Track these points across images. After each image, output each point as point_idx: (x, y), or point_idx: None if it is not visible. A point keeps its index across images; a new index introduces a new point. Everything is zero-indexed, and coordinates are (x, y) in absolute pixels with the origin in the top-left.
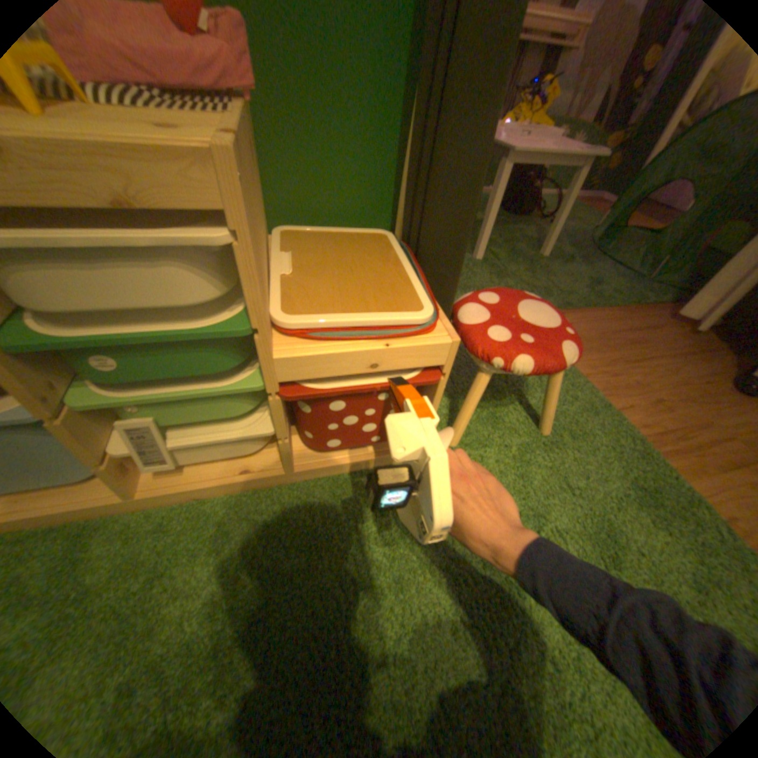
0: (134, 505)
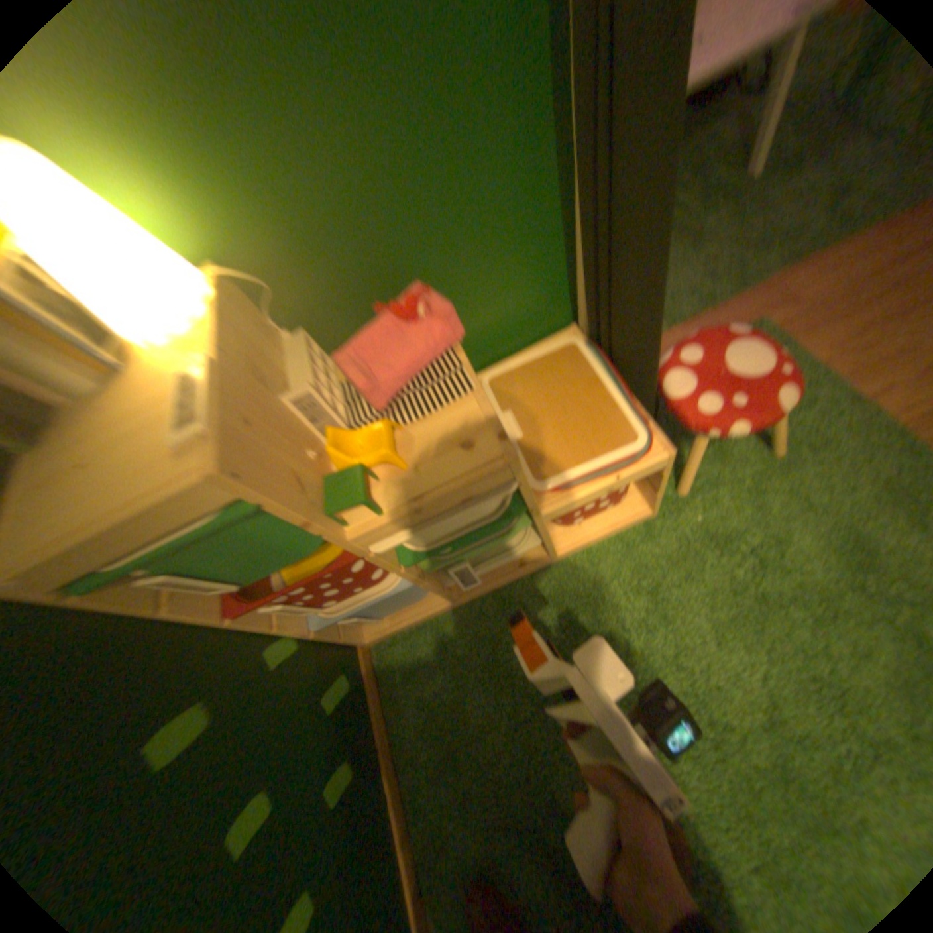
0: (457, 603)
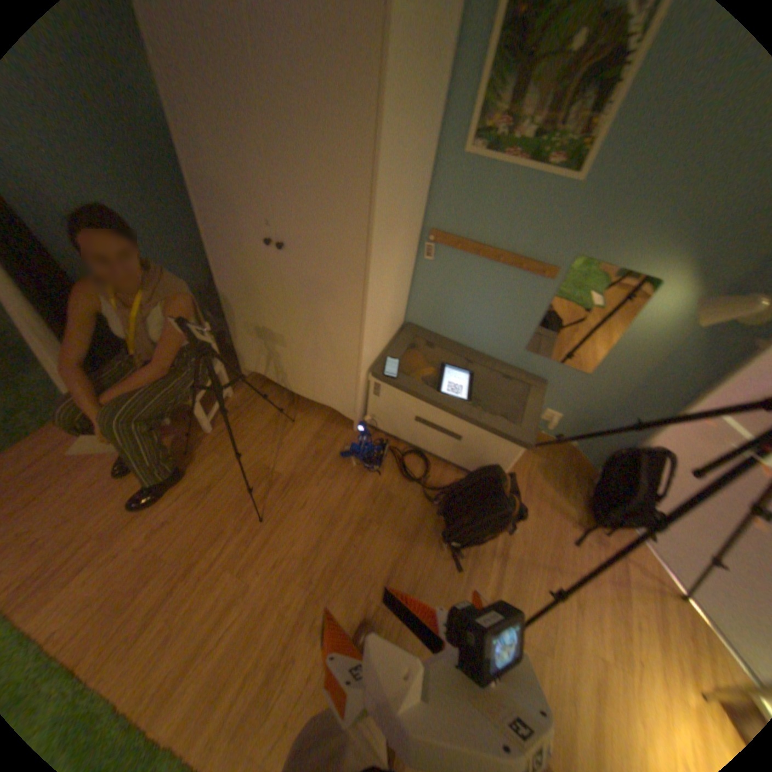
0: None
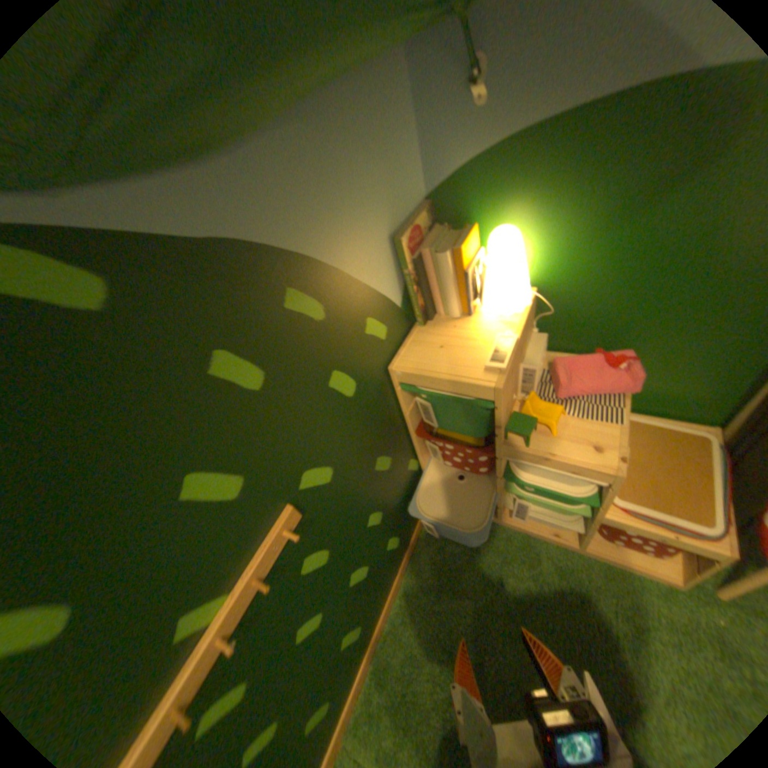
0: (498, 522)
